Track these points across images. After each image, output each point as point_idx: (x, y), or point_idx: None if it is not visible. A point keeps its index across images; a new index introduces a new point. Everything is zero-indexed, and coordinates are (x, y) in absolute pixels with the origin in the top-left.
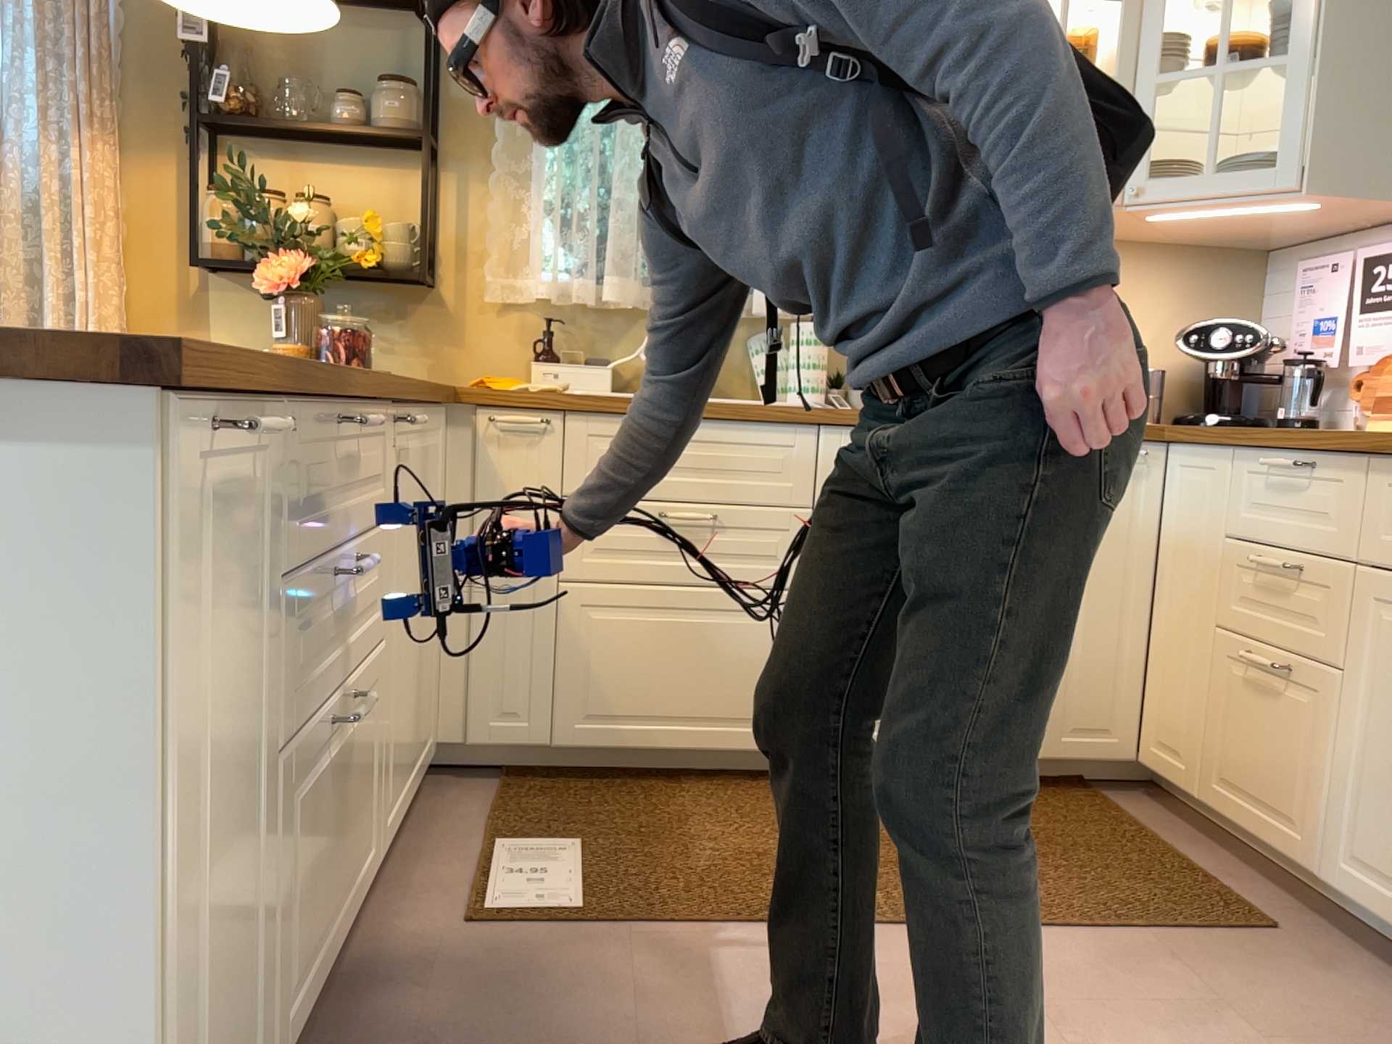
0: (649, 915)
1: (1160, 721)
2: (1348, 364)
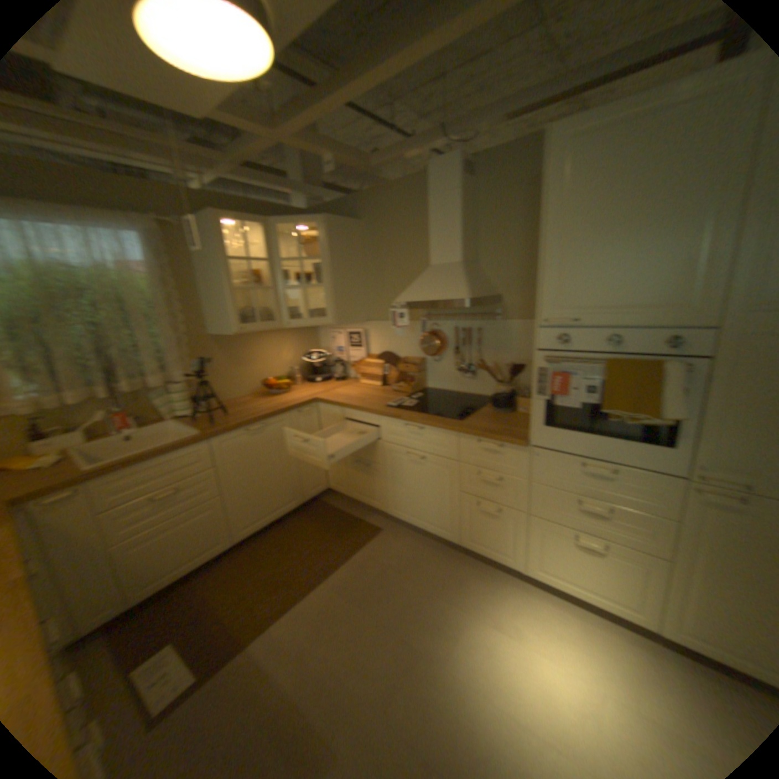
0: (226, 659)
1: (334, 477)
2: (349, 359)
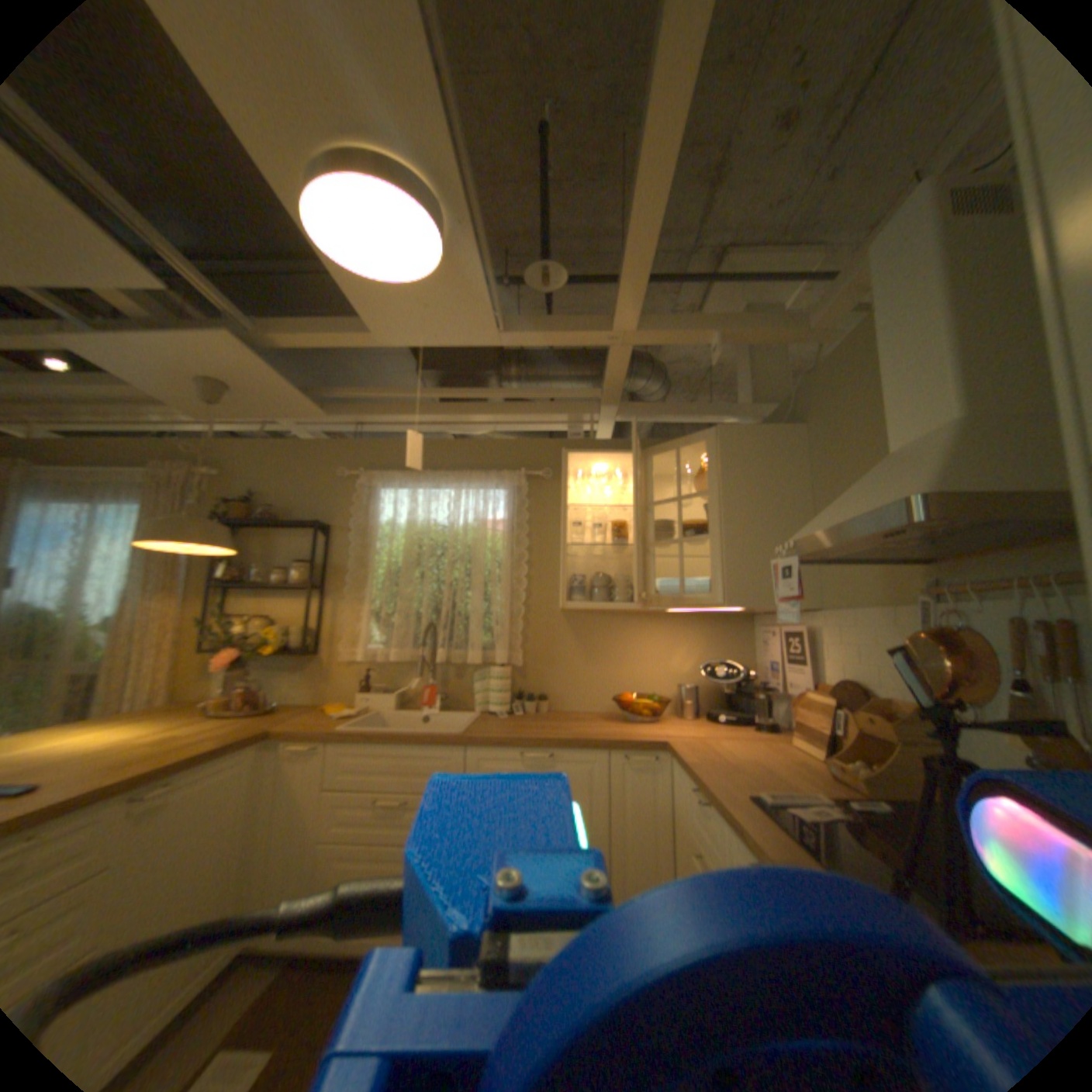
0: None
1: None
2: (791, 690)
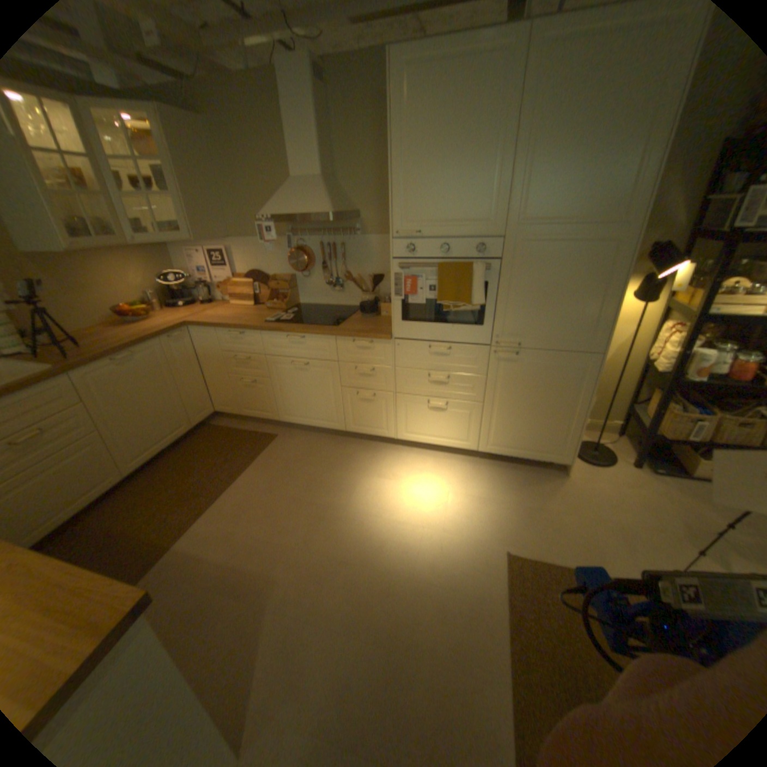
0: (151, 562)
1: (218, 400)
2: (210, 280)
